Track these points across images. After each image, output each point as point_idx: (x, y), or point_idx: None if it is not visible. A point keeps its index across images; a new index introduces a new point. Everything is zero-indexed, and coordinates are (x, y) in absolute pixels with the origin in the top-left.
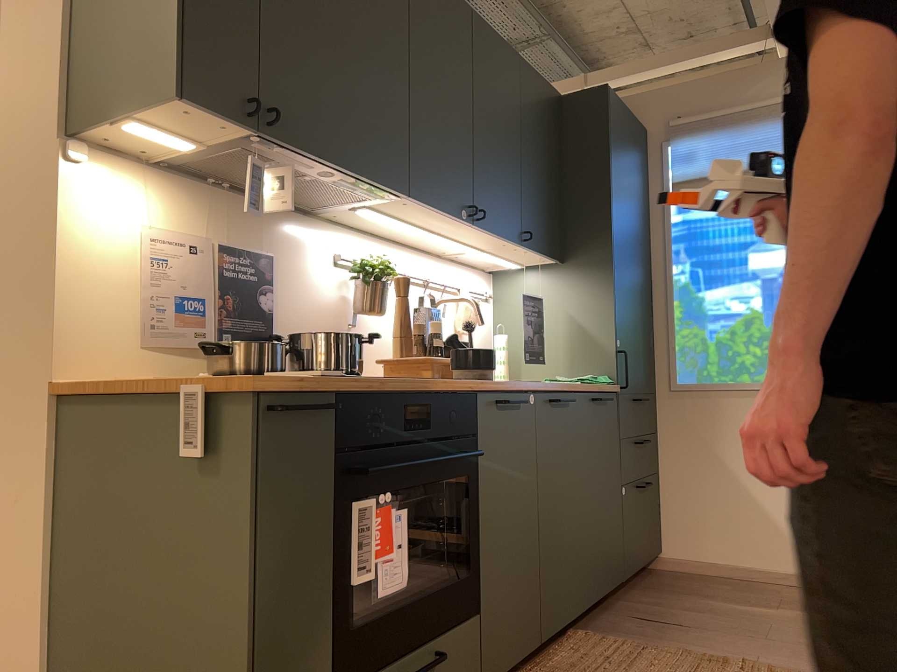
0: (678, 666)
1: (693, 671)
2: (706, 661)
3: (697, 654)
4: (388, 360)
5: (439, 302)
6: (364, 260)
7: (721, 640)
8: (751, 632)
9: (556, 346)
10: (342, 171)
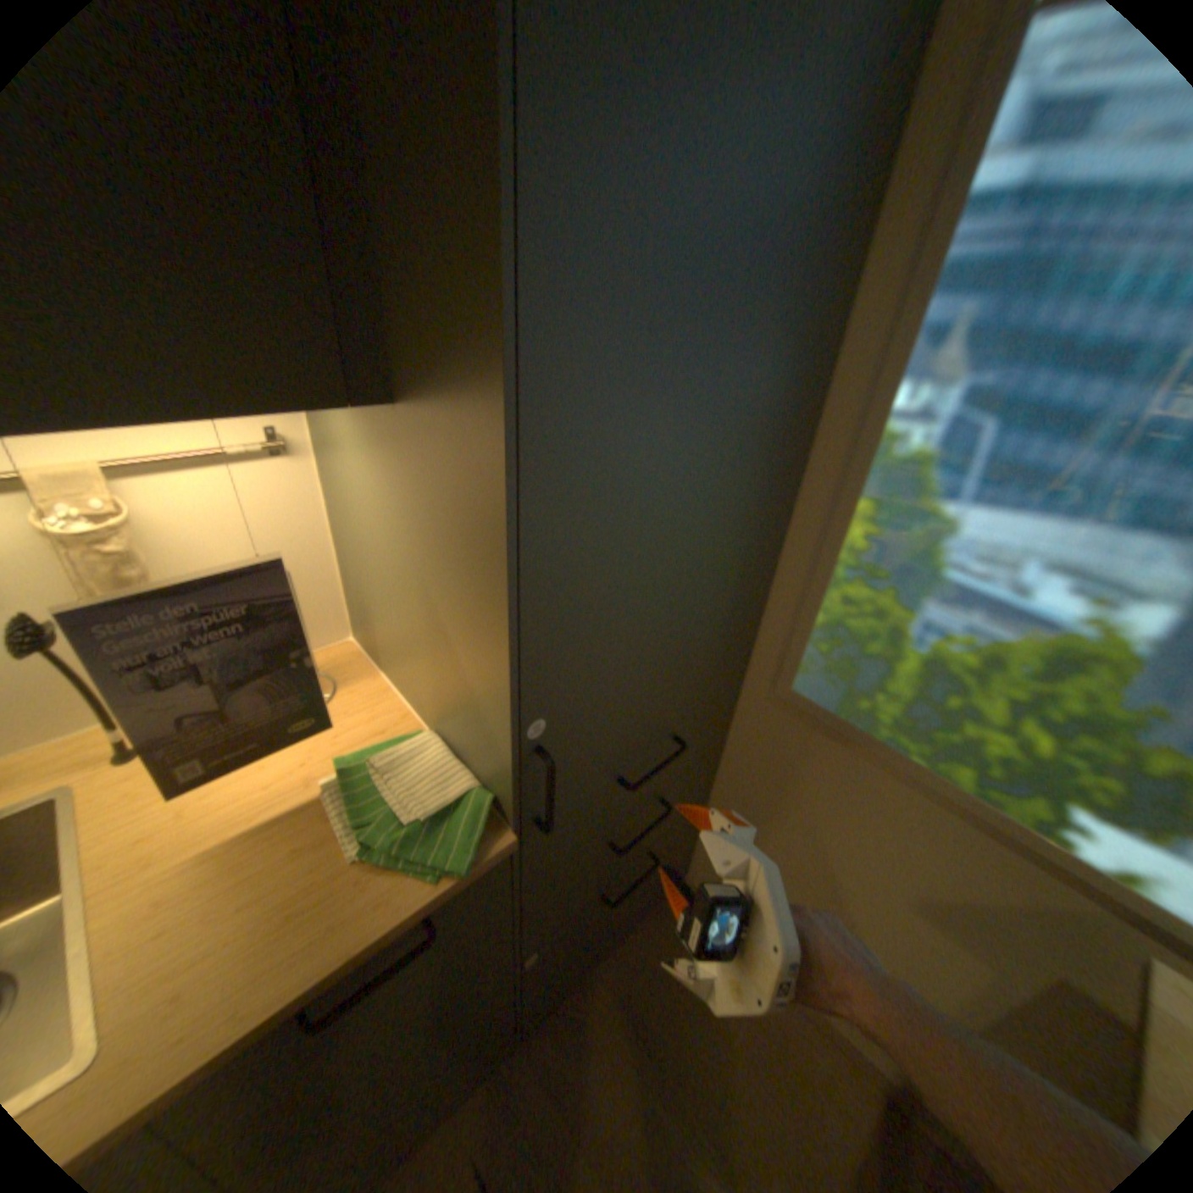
0: None
1: None
2: None
3: None
4: None
5: None
6: None
7: None
8: None
9: (415, 642)
10: None
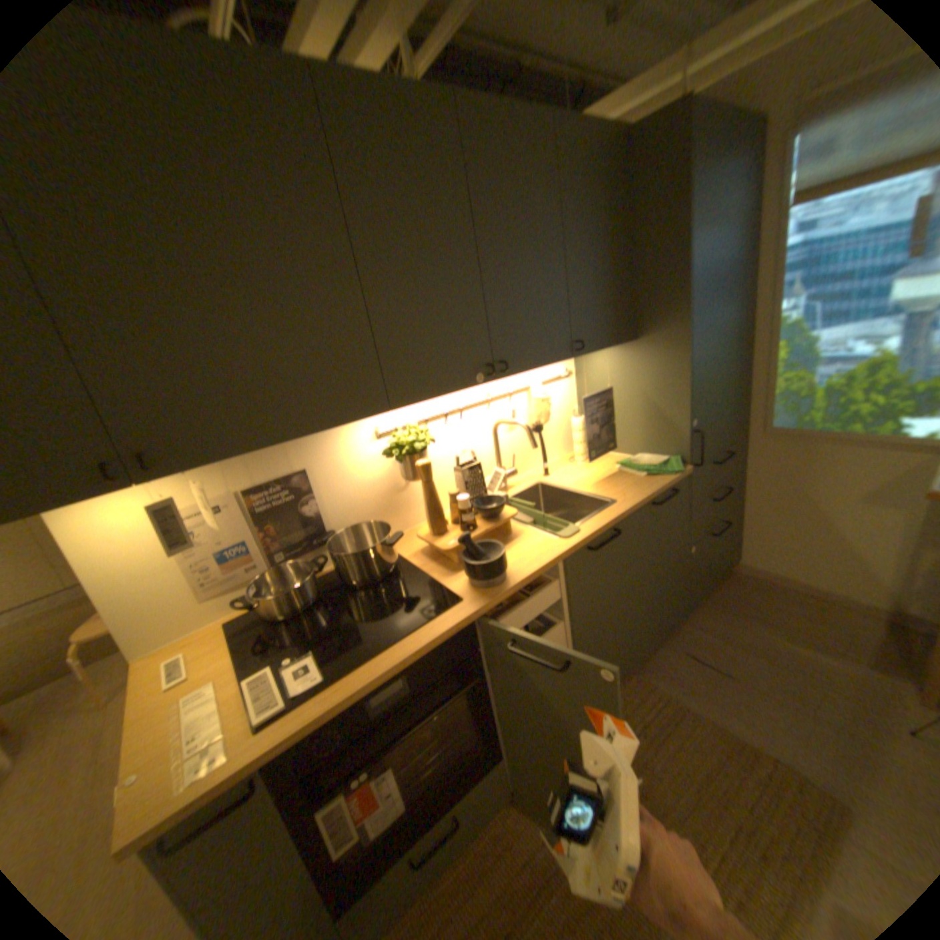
0: (705, 758)
1: (717, 770)
2: (736, 755)
3: (730, 738)
4: (423, 540)
5: (498, 423)
6: (398, 435)
7: (763, 713)
8: (799, 704)
9: (630, 422)
10: (285, 441)
